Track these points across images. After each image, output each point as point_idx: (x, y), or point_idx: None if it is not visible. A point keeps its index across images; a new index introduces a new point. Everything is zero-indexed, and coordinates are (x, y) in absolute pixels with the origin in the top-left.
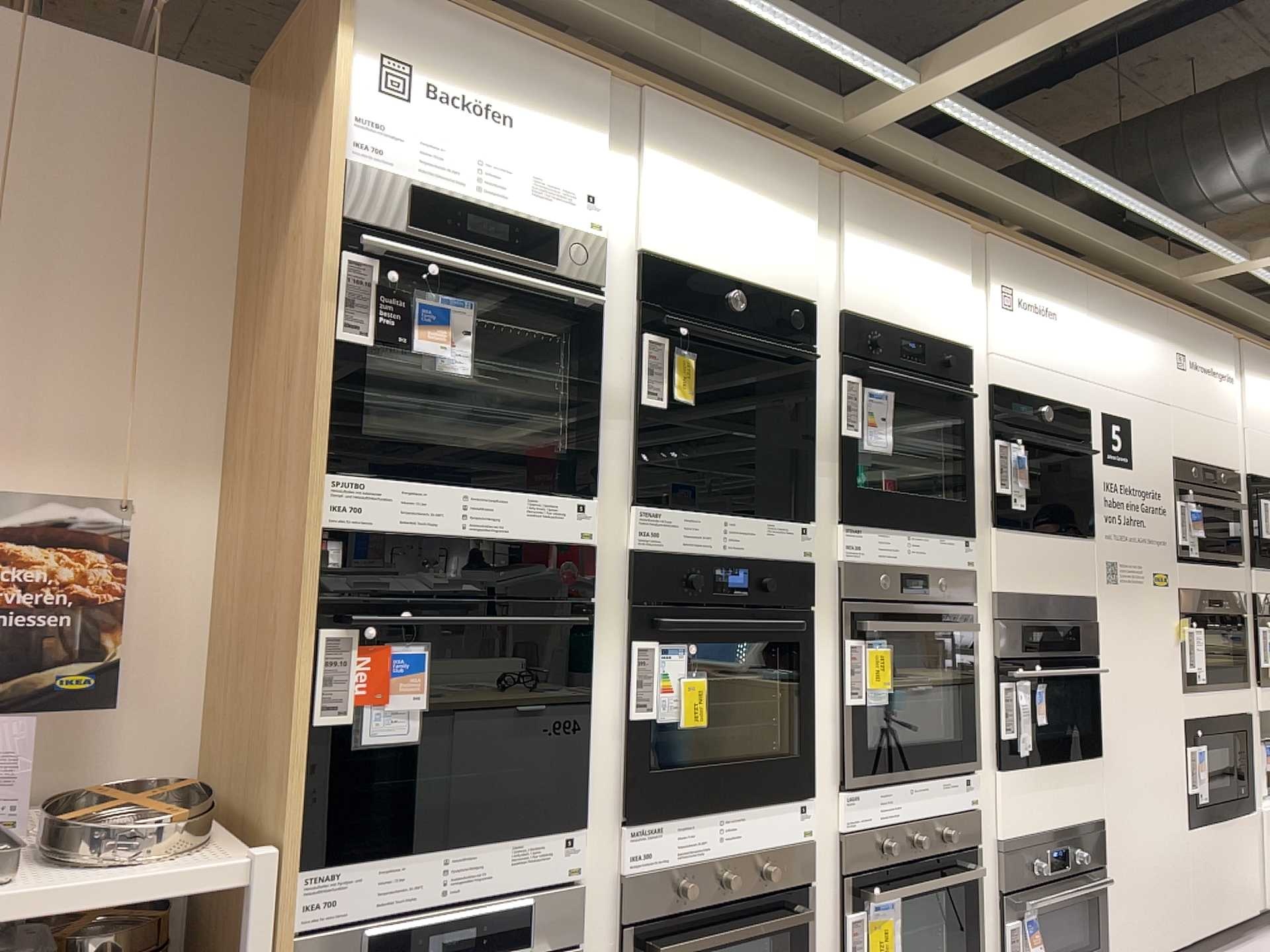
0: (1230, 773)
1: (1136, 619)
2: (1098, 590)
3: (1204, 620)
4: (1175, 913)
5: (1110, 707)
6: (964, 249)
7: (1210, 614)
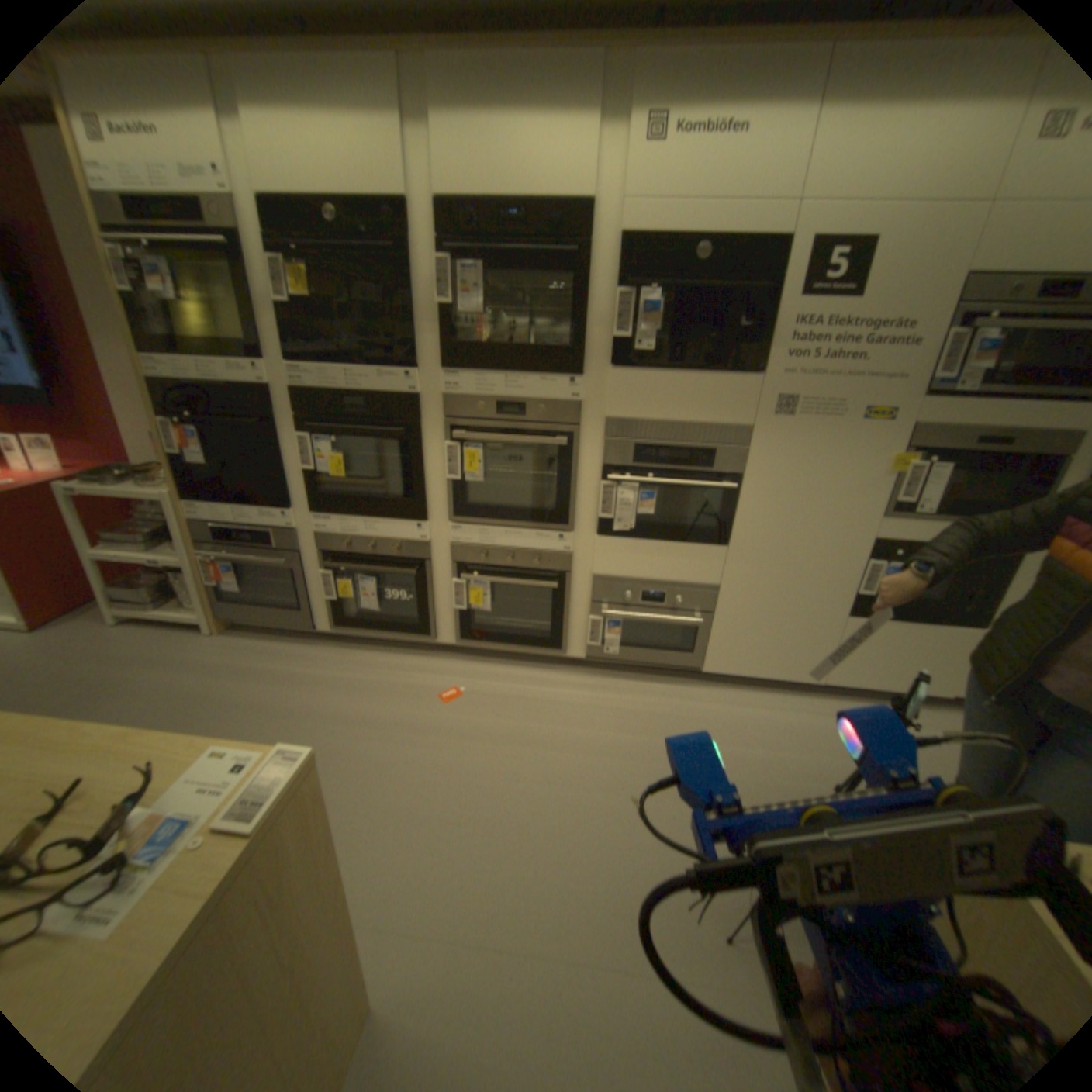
0: (952, 595)
1: (821, 451)
2: (759, 422)
3: (967, 459)
4: (806, 665)
5: (752, 516)
6: (591, 84)
7: (993, 453)
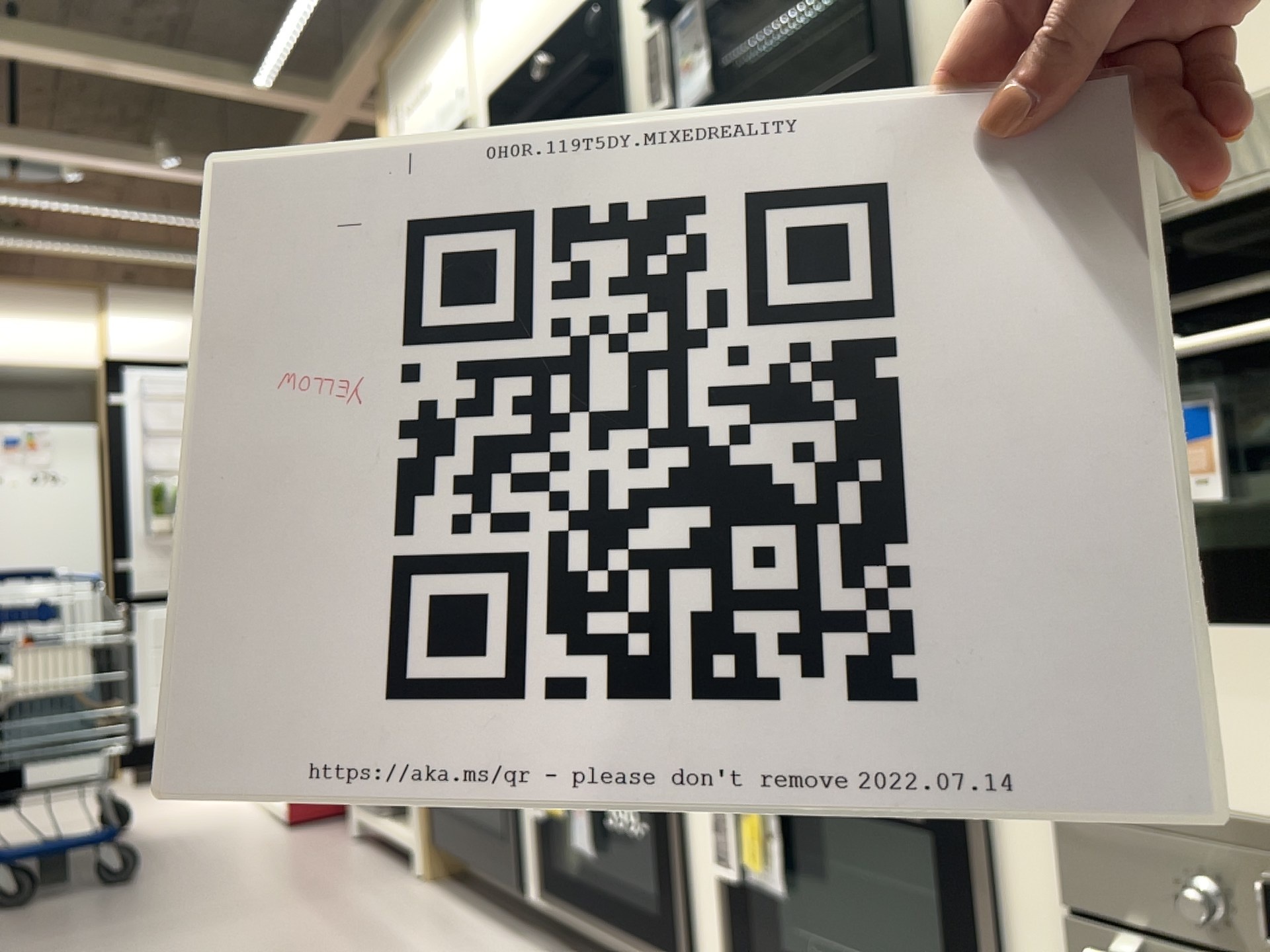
0: None
1: None
2: None
3: None
4: None
5: None
6: None
7: None
